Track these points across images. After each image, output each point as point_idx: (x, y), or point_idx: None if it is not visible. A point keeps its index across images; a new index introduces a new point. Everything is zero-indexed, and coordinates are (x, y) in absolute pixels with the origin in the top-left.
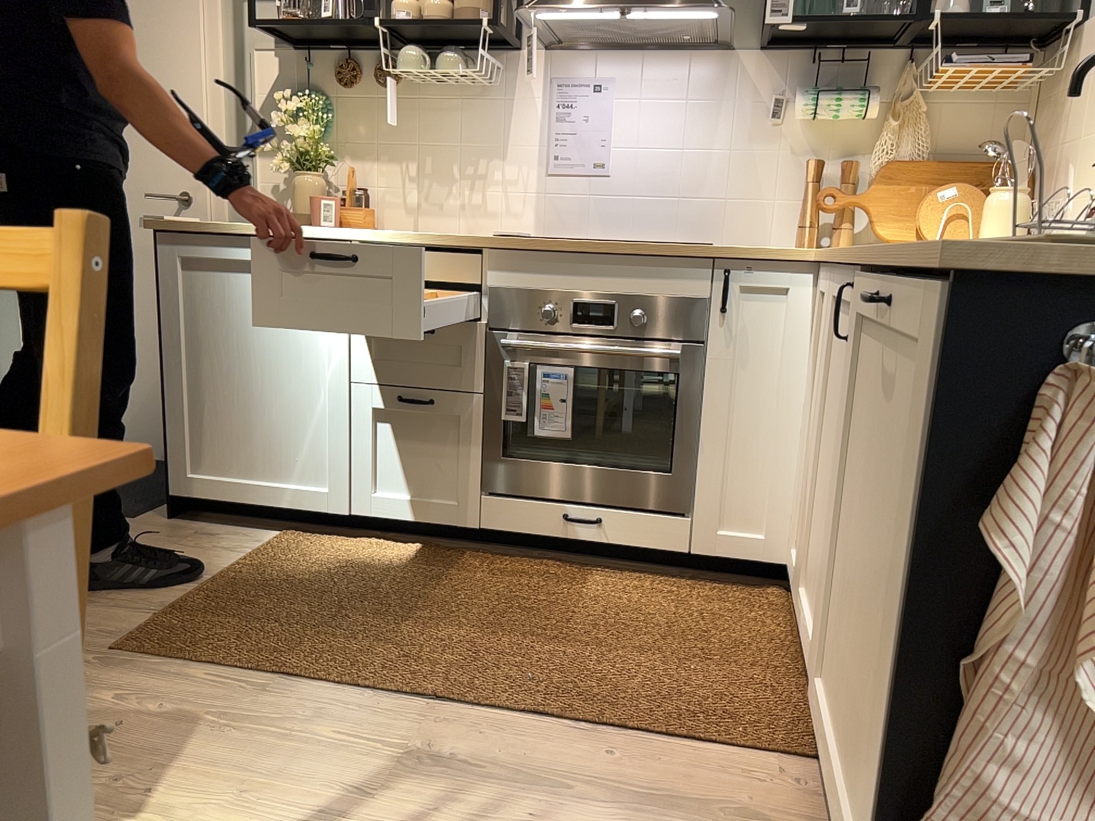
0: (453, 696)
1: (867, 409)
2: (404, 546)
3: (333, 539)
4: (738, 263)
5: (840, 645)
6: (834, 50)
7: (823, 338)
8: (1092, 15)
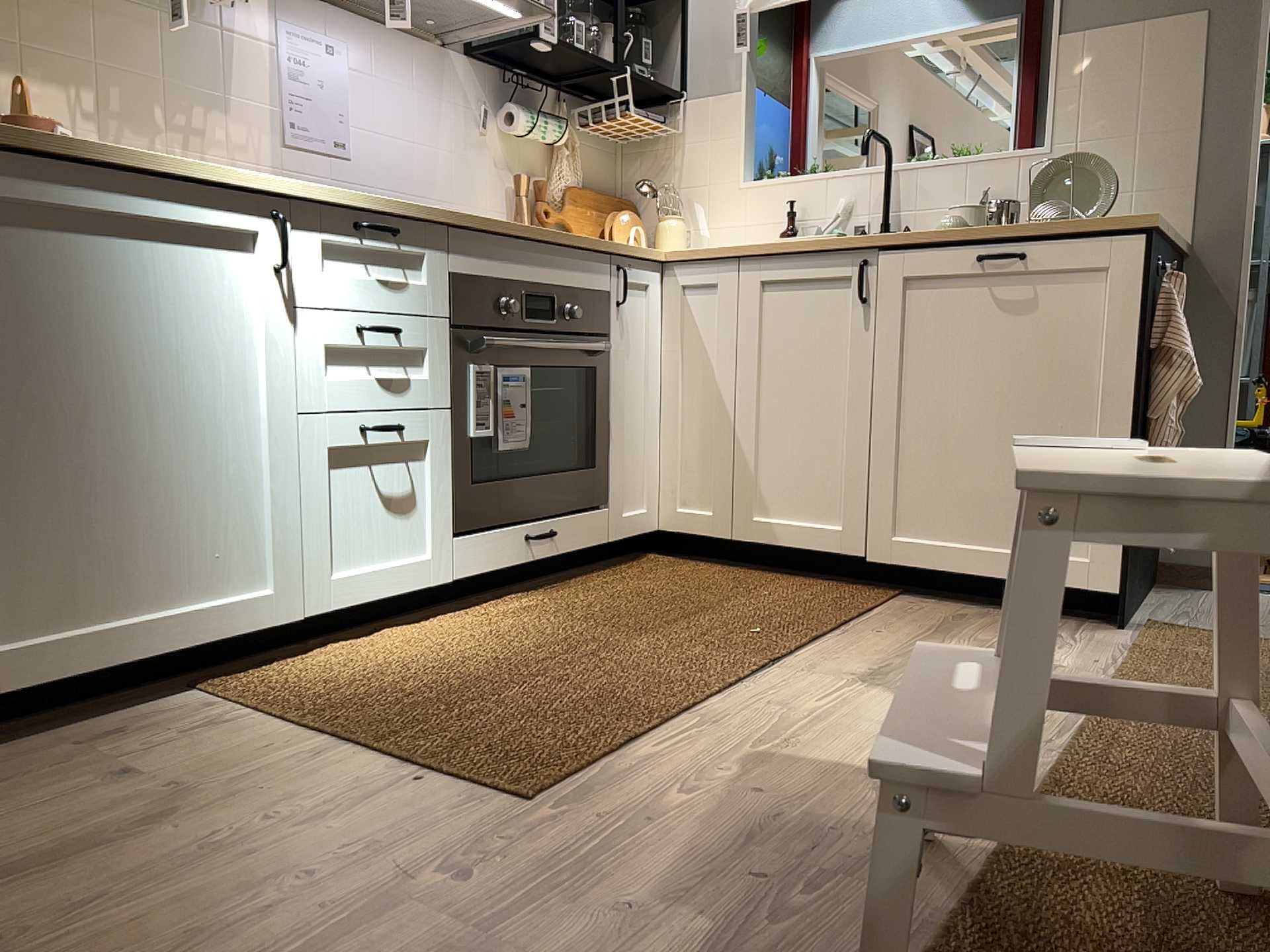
0: (773, 657)
1: (952, 327)
2: (364, 640)
3: (276, 669)
4: (626, 255)
5: (945, 489)
6: (521, 72)
7: (745, 312)
8: (704, 95)
